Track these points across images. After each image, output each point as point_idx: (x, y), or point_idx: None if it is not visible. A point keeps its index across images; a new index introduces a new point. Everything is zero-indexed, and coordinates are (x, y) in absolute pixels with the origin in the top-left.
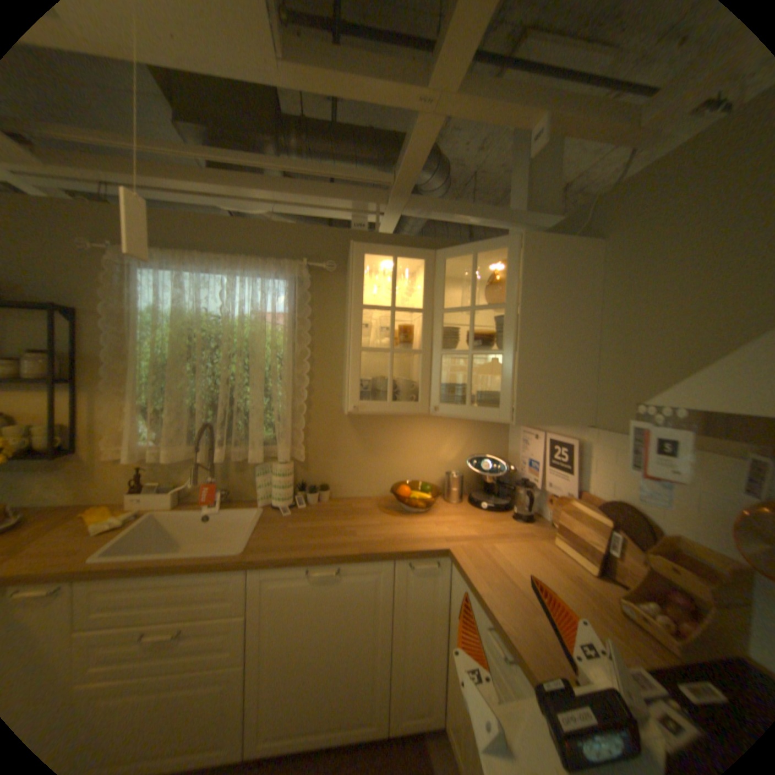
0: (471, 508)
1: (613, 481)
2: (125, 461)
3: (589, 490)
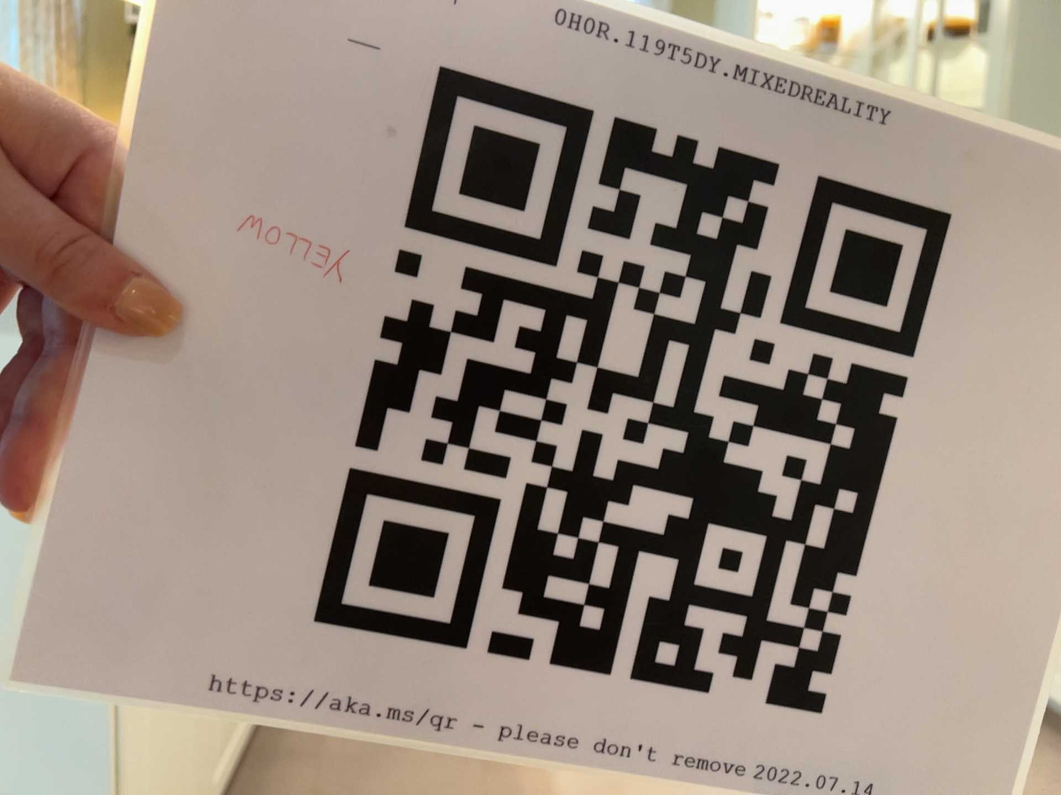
0: None
1: None
2: None
3: None
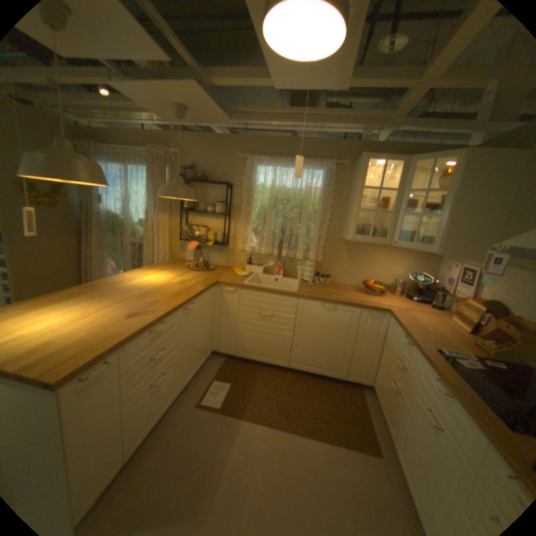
0: (406, 299)
1: (495, 291)
2: (247, 251)
3: (481, 296)
